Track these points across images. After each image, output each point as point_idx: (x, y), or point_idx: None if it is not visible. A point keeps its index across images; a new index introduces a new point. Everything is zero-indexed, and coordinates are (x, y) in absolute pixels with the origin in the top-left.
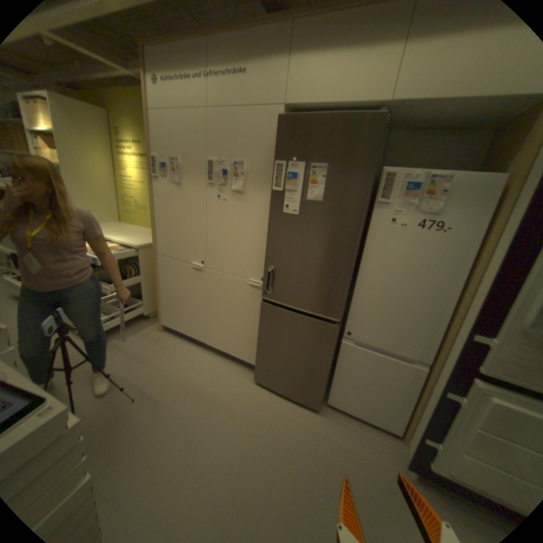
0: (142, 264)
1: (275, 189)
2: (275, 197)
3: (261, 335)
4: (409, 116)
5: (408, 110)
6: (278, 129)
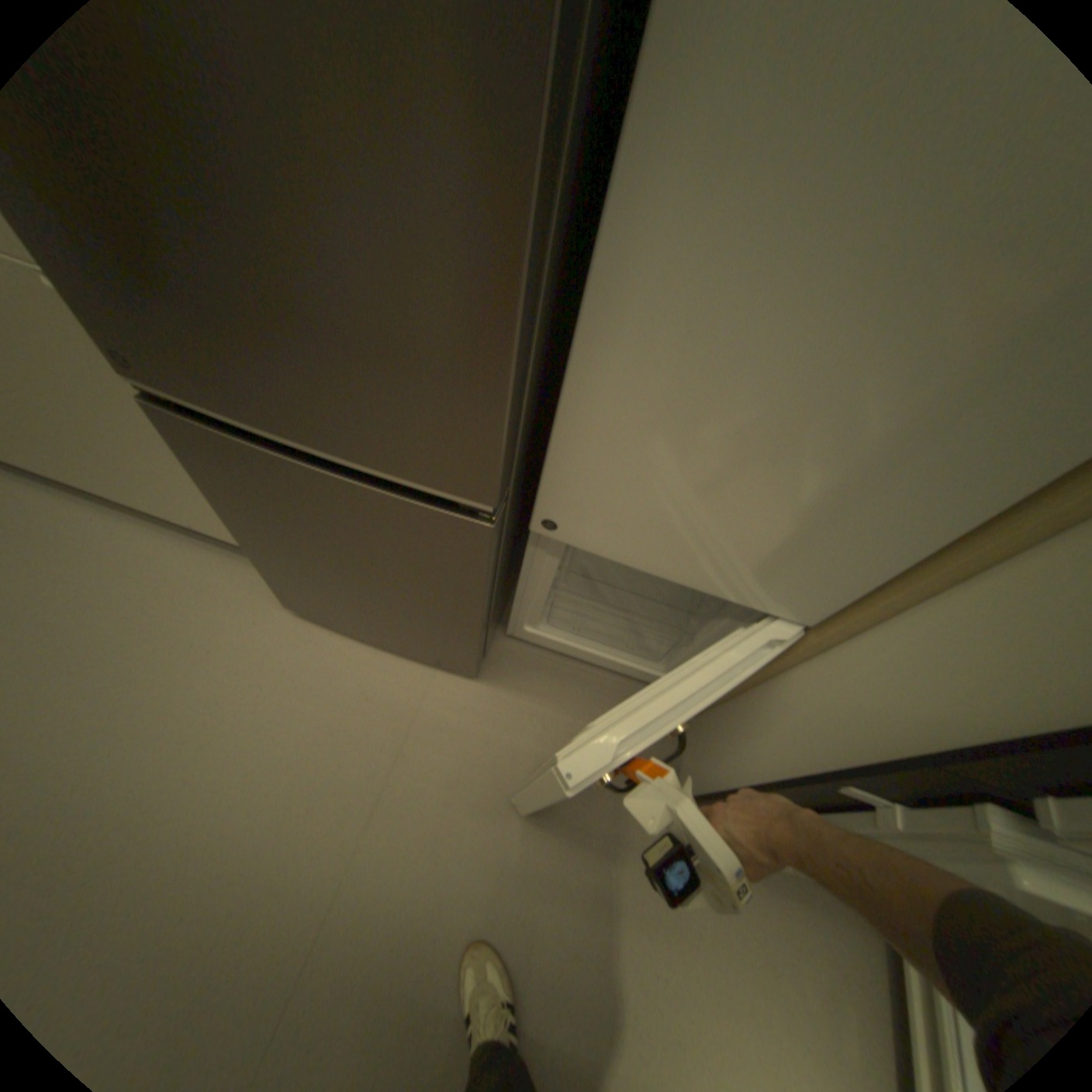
0: None
1: None
2: None
3: (230, 516)
4: None
5: None
6: None
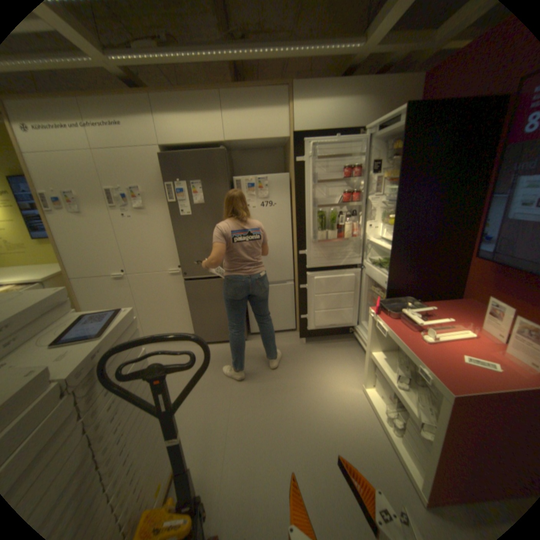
0: None
1: (170, 201)
2: (172, 207)
3: (191, 306)
4: (237, 146)
5: (236, 144)
6: (159, 162)
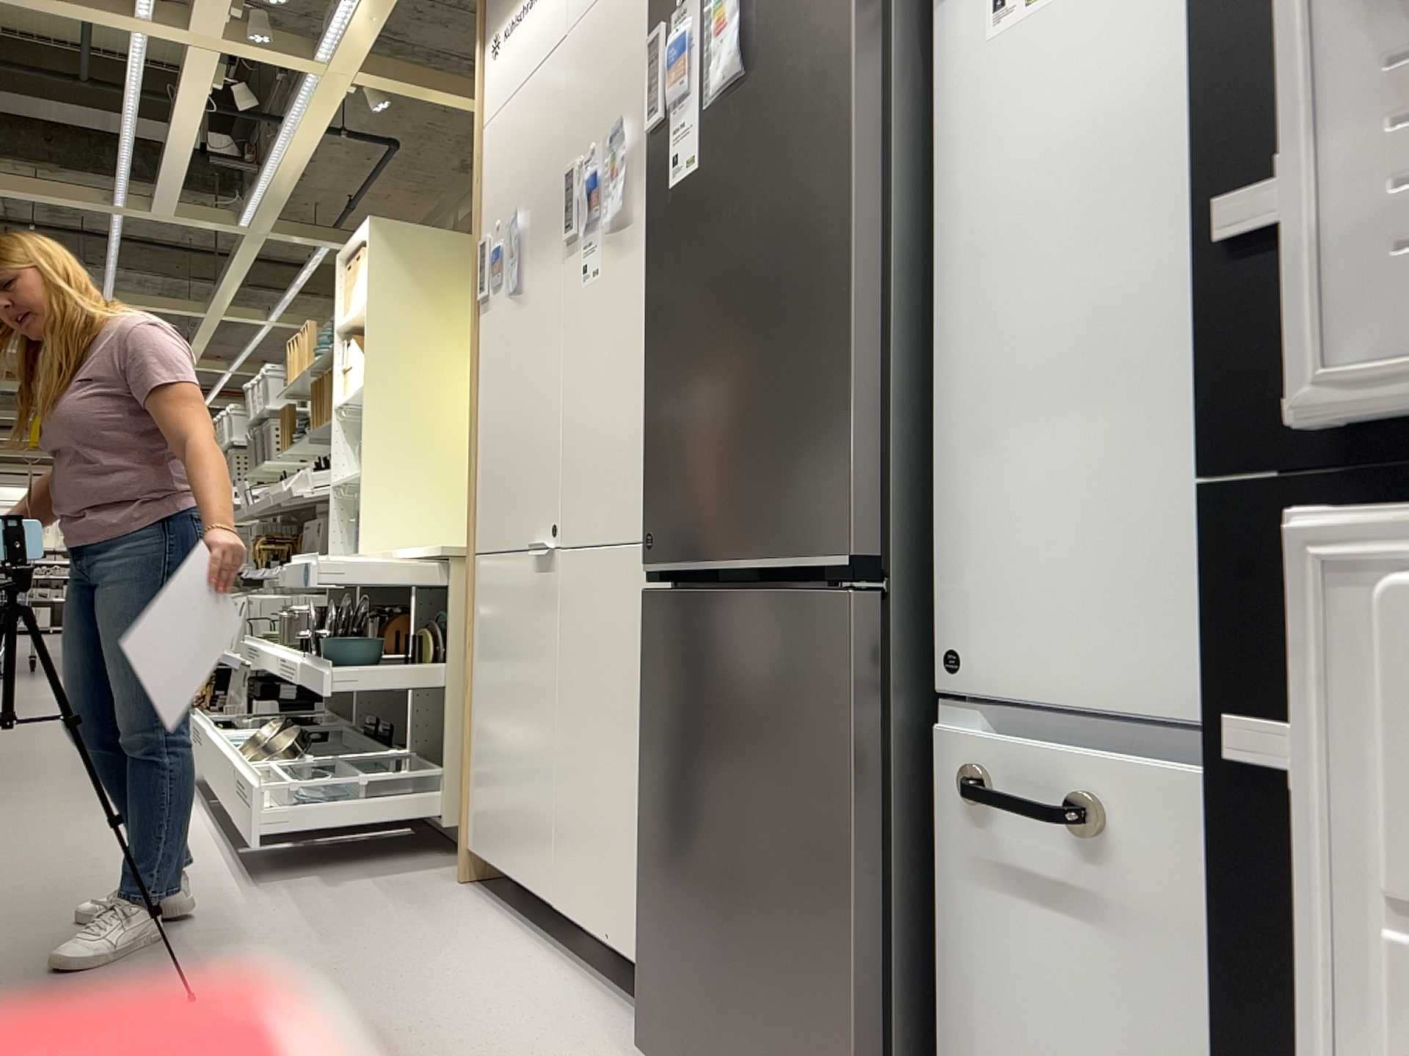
0: (453, 620)
1: (652, 127)
2: (653, 156)
3: (646, 773)
4: None
5: None
6: None
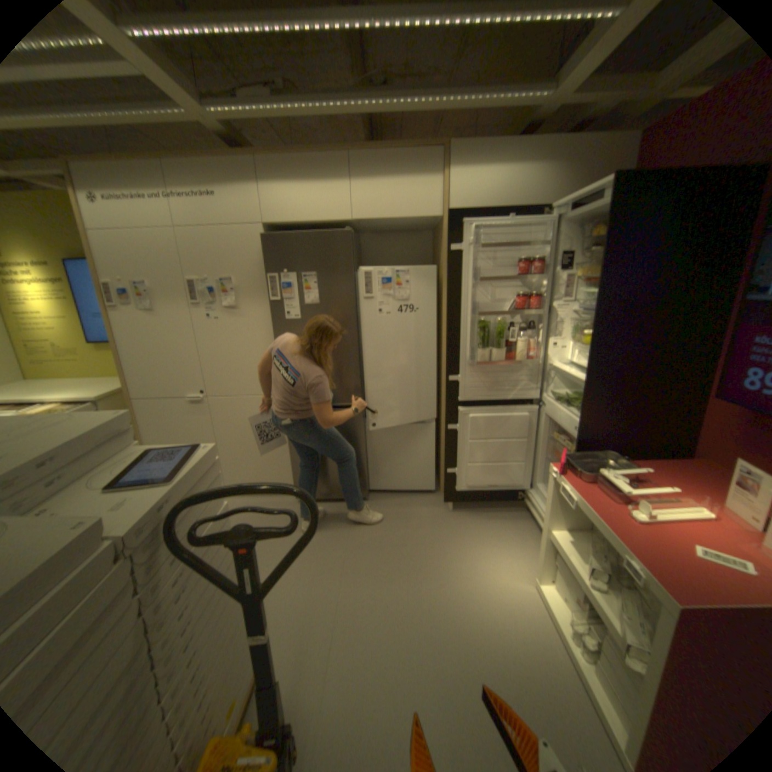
0: None
1: (274, 300)
2: (274, 307)
3: (292, 447)
4: (369, 227)
5: (367, 224)
6: (261, 246)
